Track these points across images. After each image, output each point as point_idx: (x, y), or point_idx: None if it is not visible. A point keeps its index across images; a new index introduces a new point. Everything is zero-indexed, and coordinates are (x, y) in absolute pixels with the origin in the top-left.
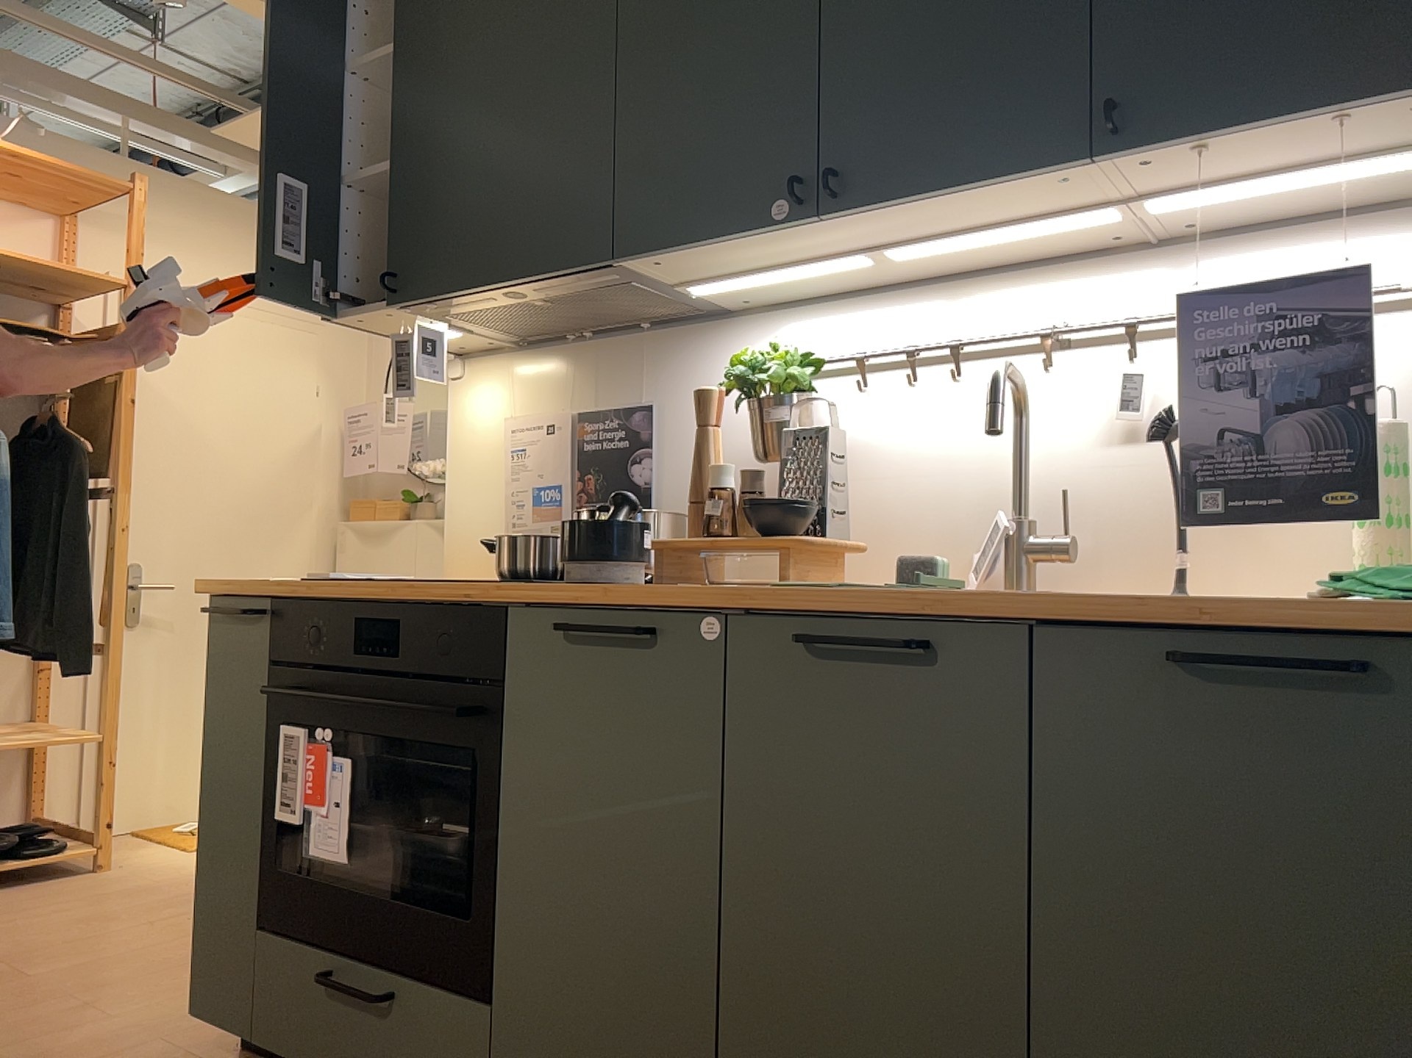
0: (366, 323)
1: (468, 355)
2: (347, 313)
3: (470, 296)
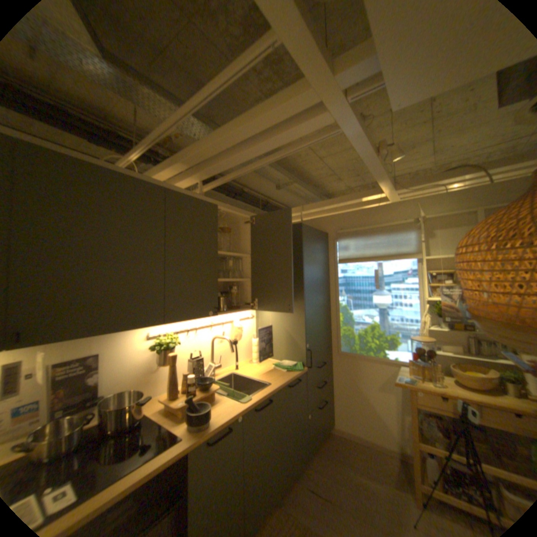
0: None
1: None
2: None
3: (79, 338)
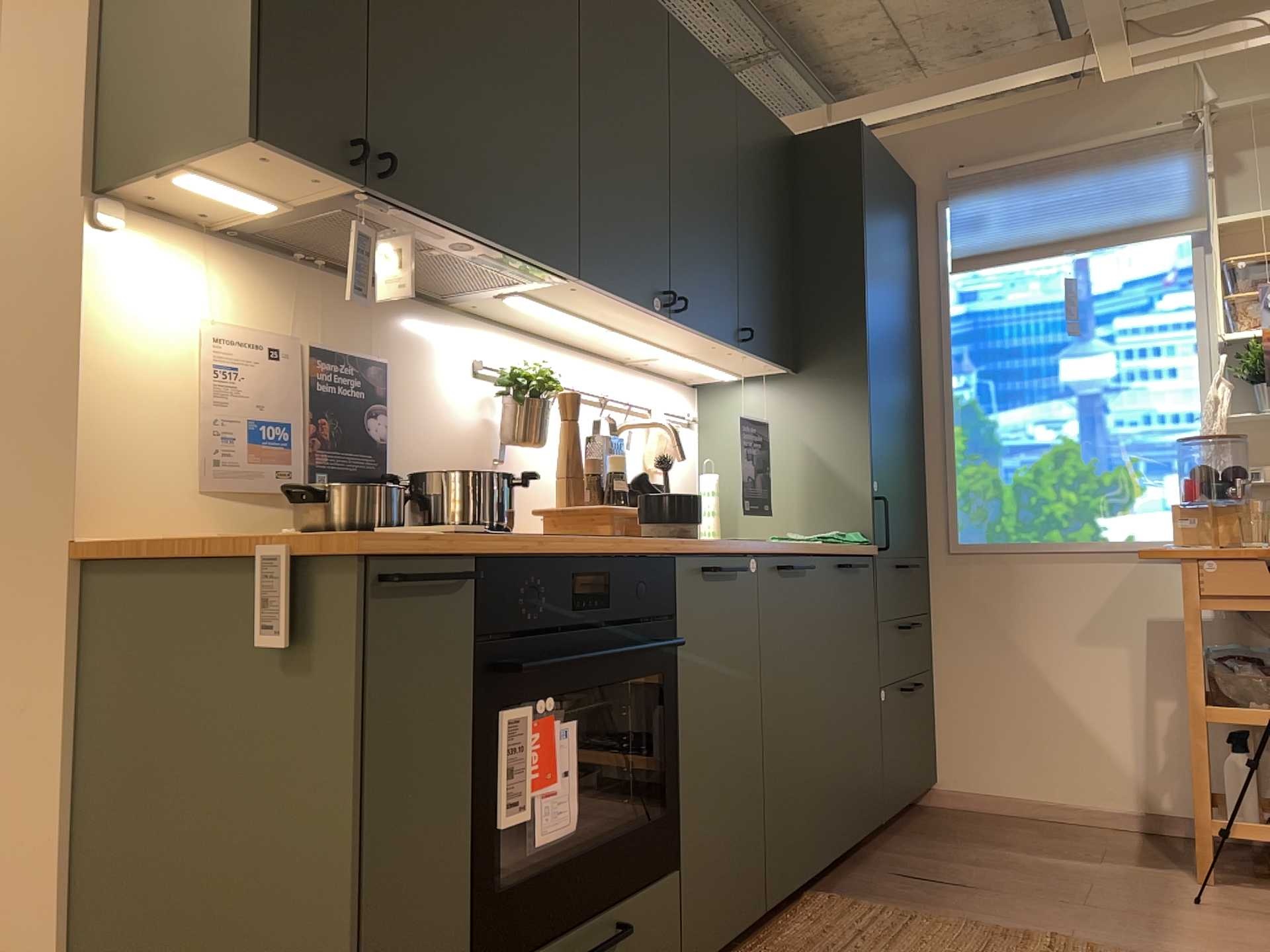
0: (255, 161)
1: (123, 201)
2: (286, 151)
3: (447, 229)
